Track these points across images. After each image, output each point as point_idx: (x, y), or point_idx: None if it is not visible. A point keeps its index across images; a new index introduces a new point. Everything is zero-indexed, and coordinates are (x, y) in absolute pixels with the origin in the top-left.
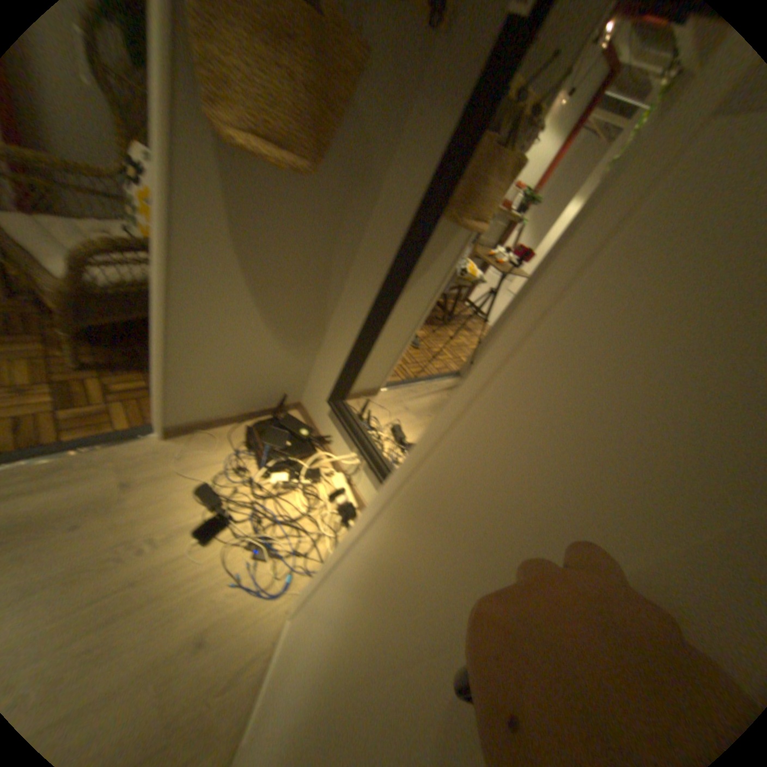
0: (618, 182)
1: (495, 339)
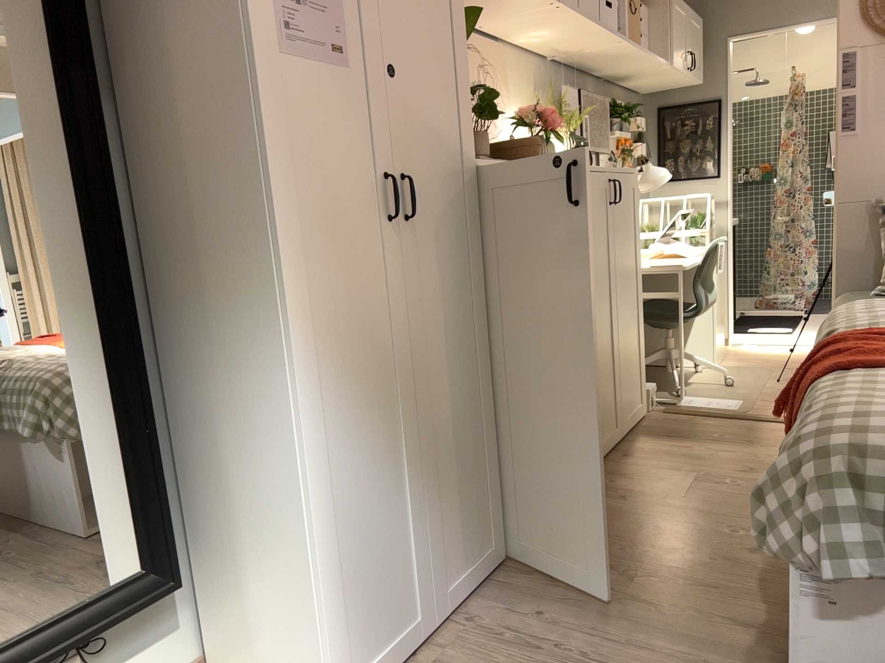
0: (253, 73)
1: (266, 187)
